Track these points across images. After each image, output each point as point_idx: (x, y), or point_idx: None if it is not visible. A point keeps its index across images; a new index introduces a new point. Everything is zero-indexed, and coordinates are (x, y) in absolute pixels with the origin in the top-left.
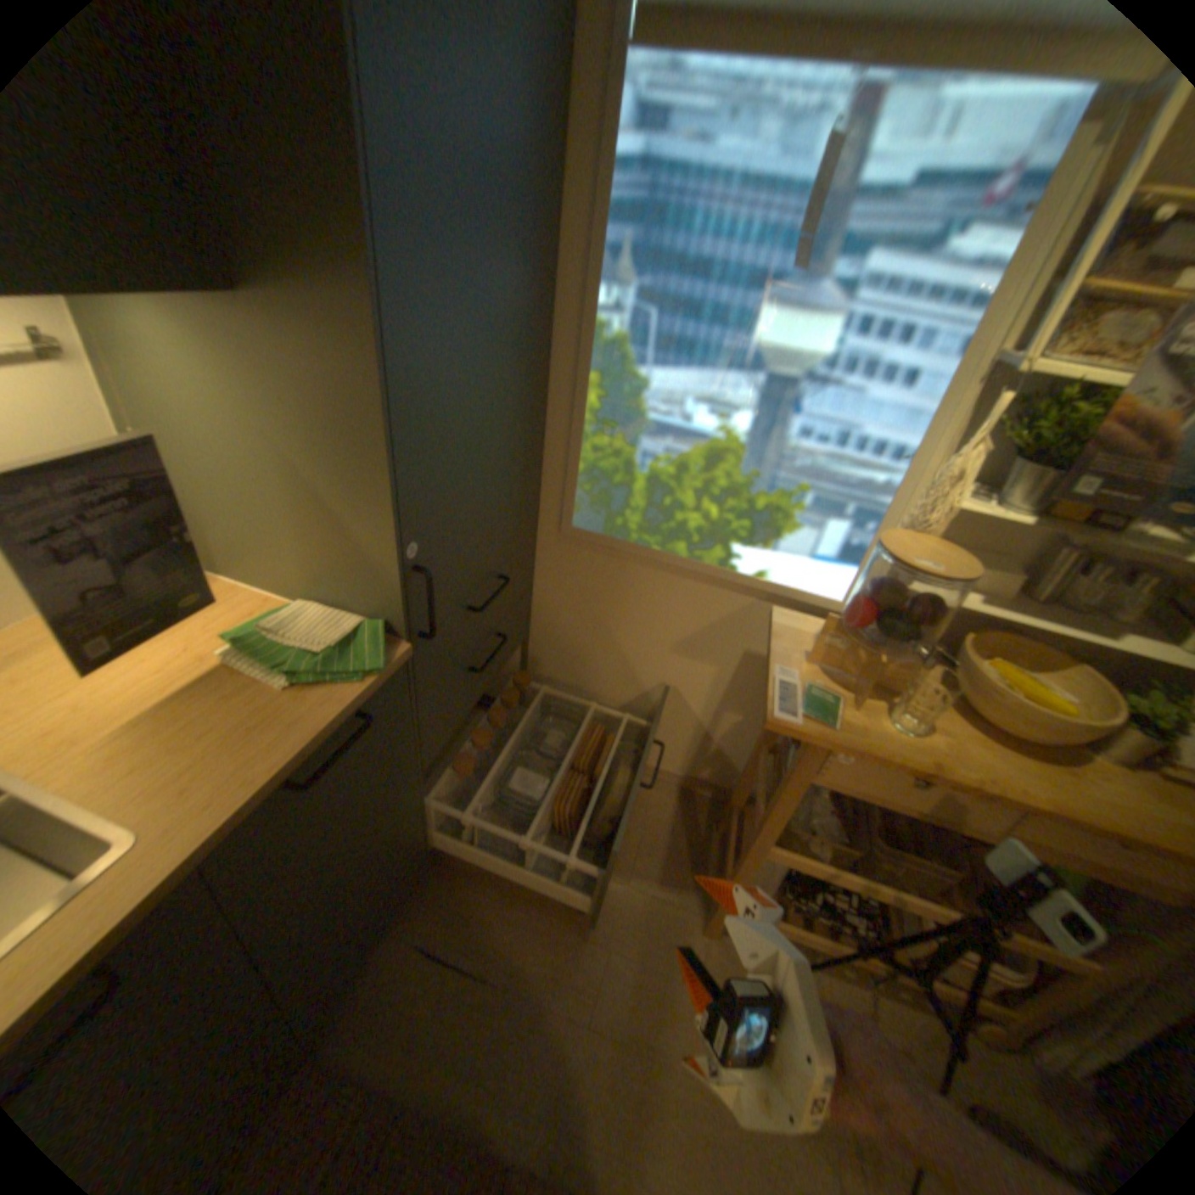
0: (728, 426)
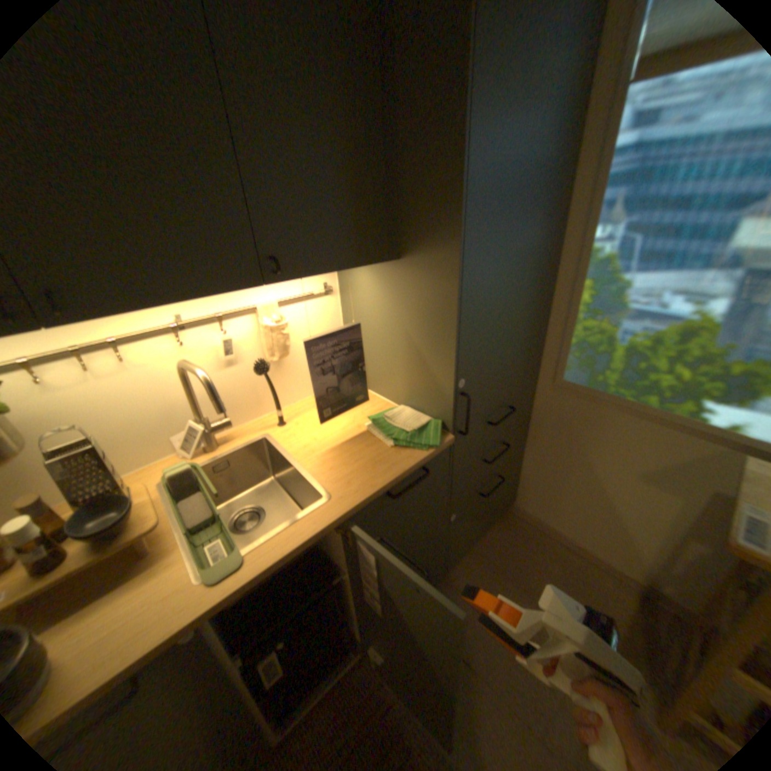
0: (704, 309)
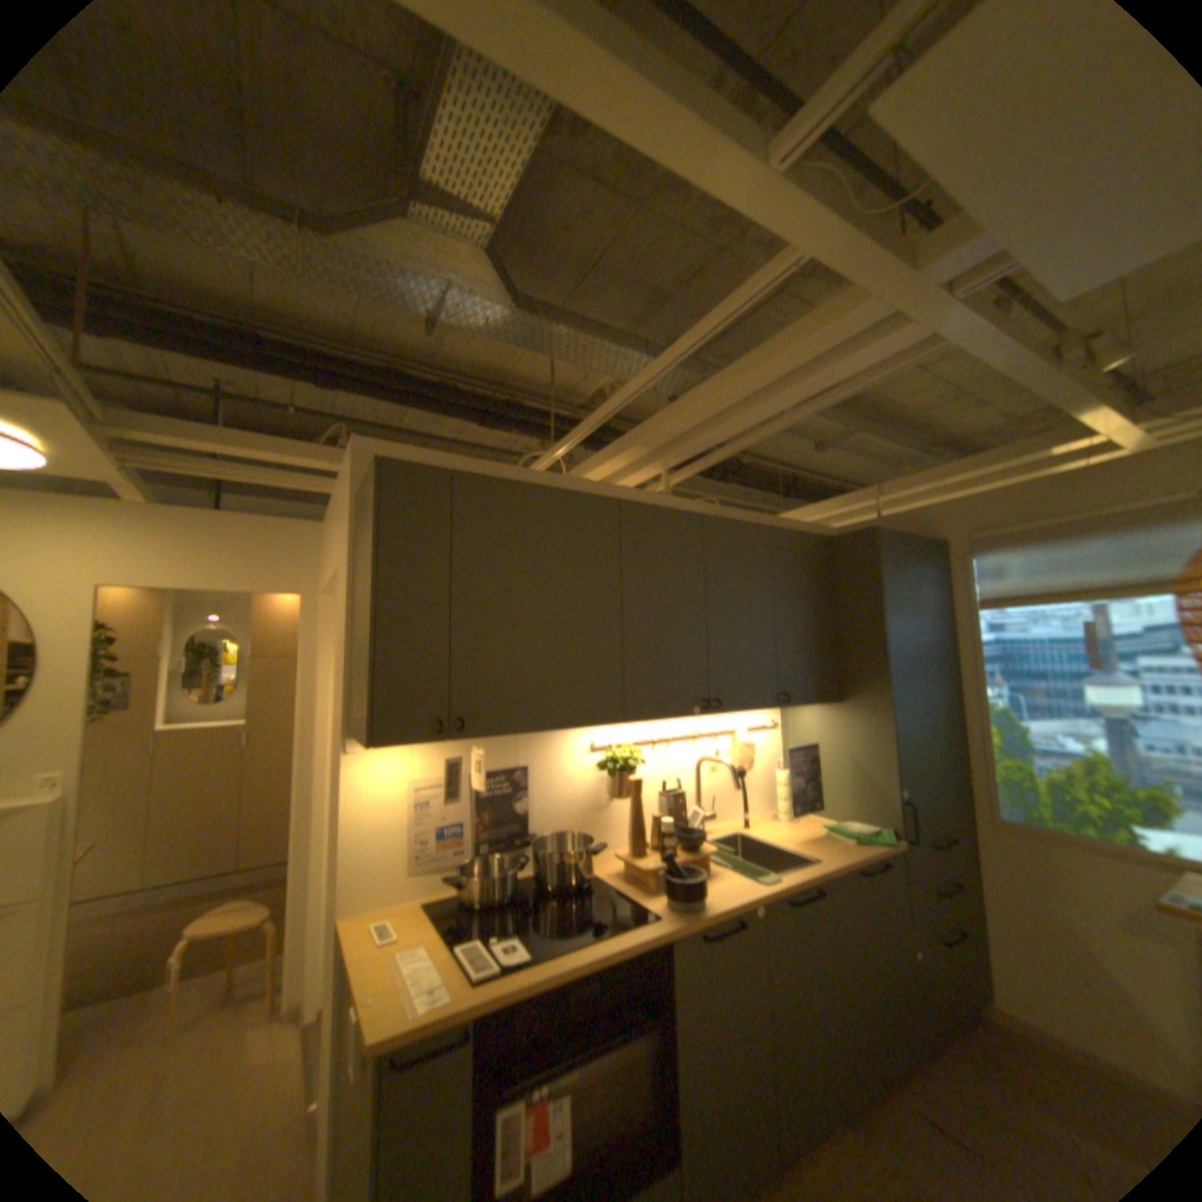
0: (1092, 748)
